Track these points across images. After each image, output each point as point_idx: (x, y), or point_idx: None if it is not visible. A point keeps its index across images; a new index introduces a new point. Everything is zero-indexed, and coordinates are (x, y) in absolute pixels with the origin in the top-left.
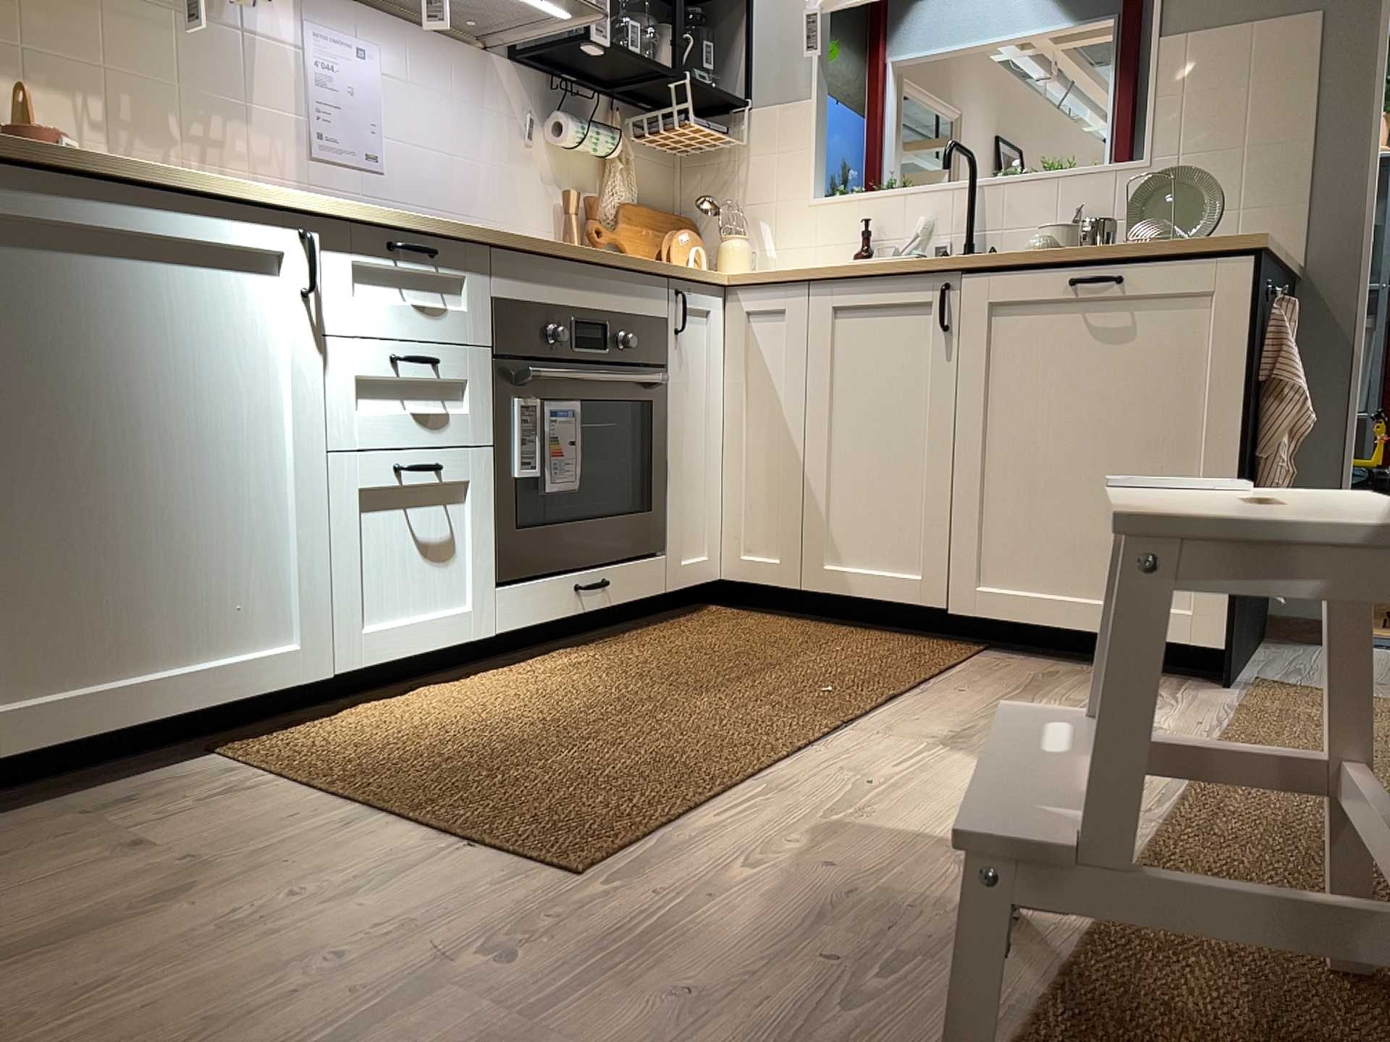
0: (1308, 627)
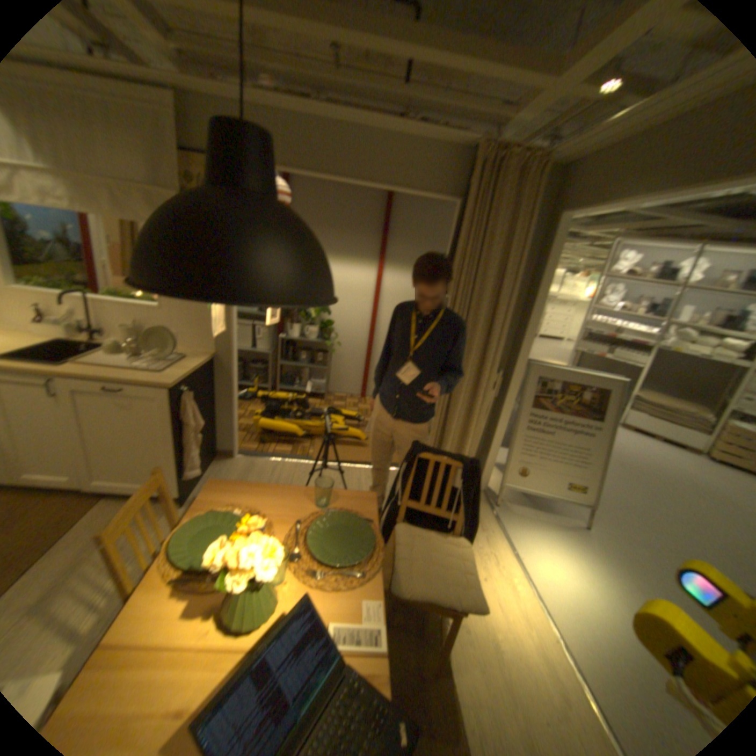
0: (227, 454)
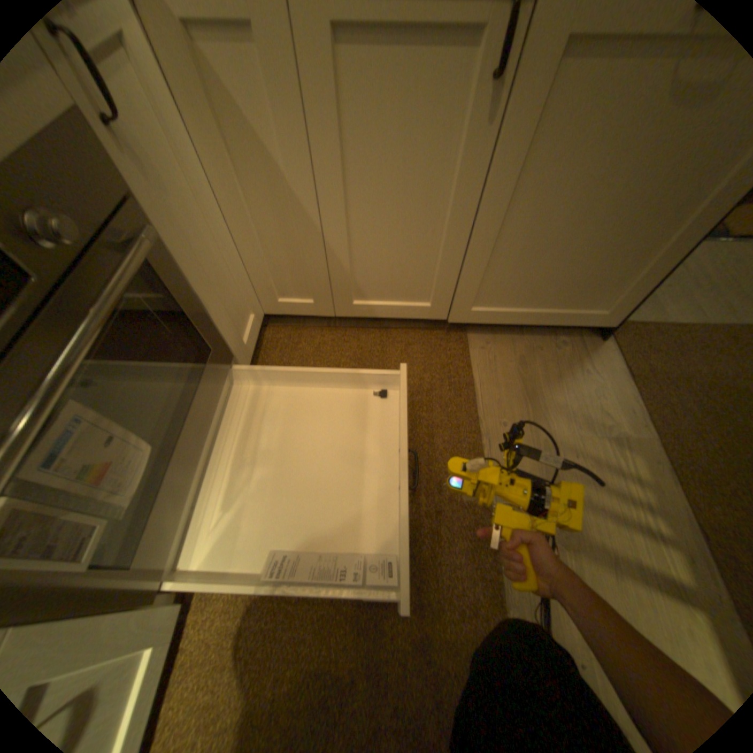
0: None
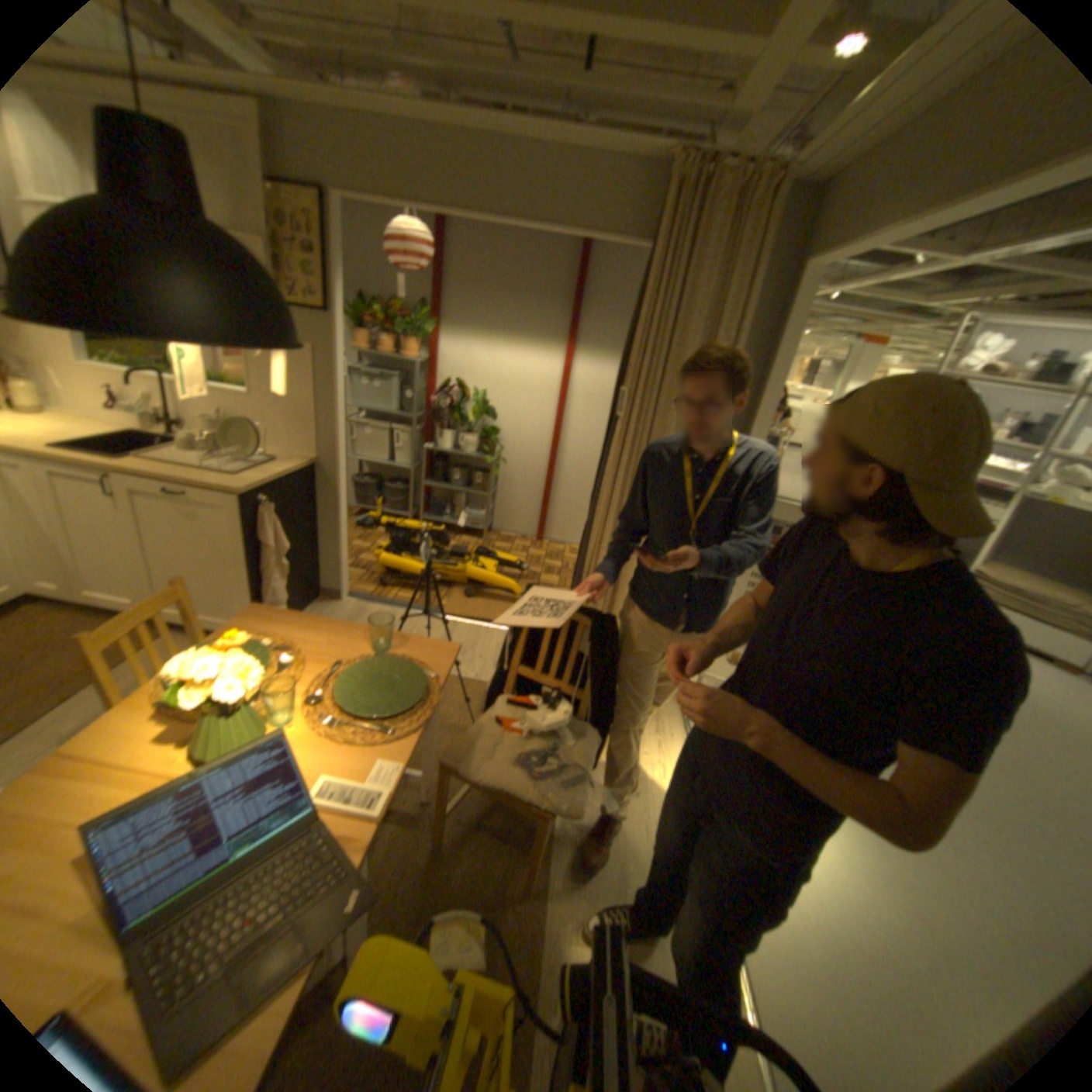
0: (336, 592)
